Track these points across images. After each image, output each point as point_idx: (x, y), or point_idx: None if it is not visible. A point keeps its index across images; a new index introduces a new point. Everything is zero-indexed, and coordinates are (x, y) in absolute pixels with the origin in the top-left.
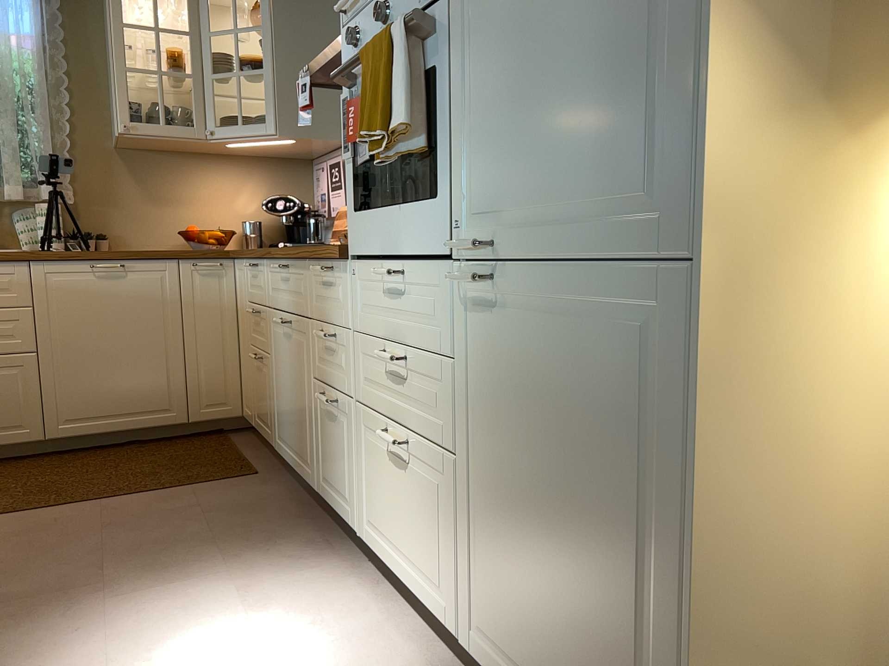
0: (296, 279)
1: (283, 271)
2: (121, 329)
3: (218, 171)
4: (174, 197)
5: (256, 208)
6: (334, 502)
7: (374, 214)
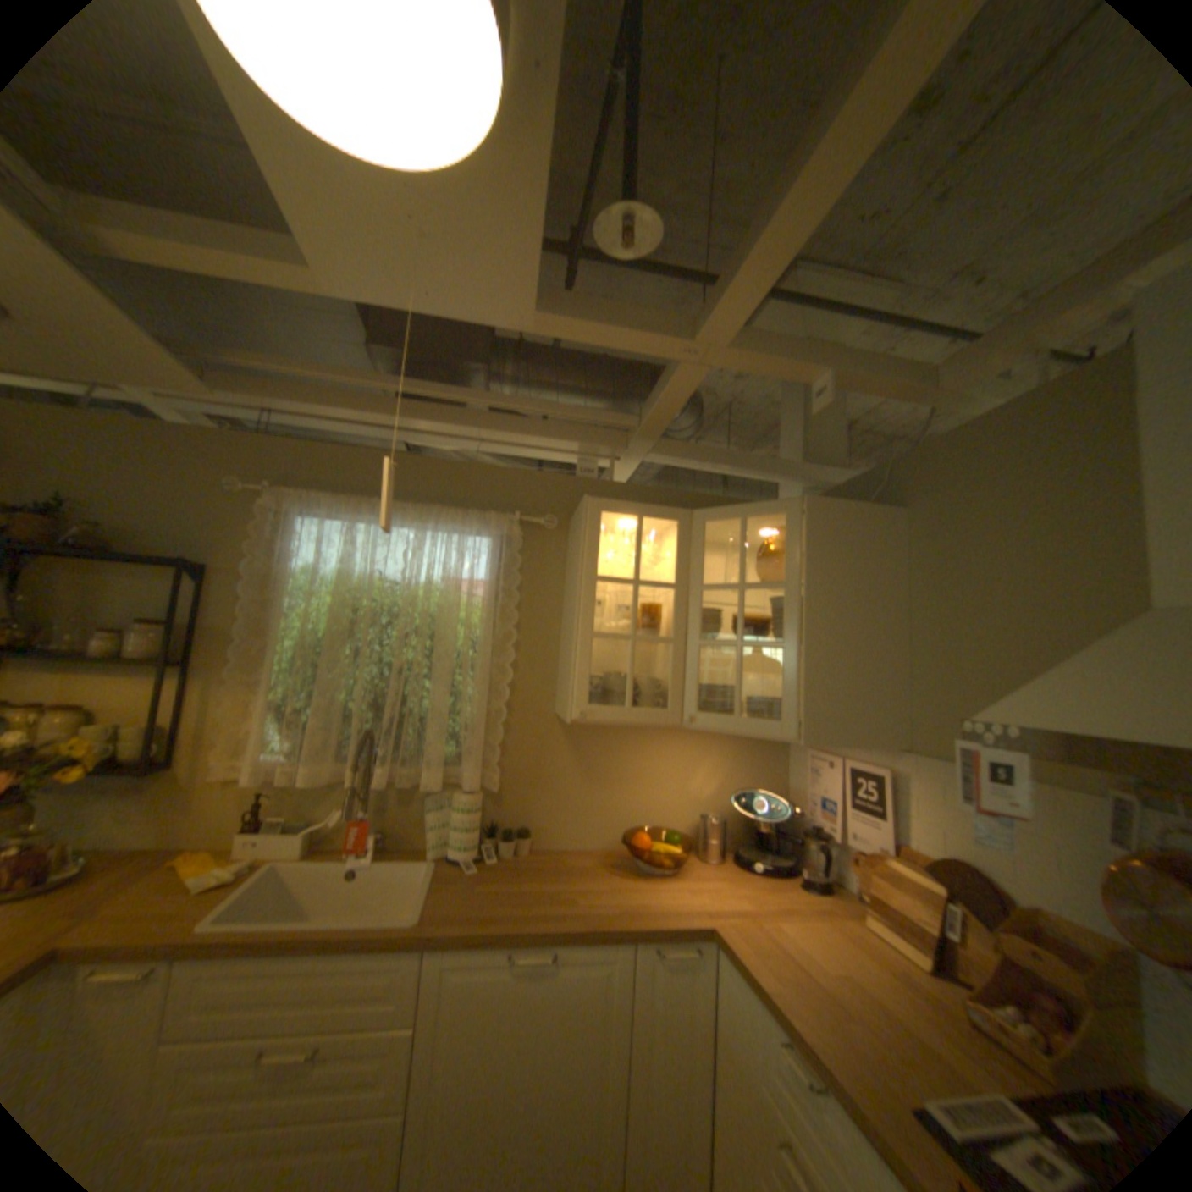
0: None
1: None
2: (538, 1070)
3: (674, 743)
4: (618, 777)
5: (717, 792)
6: None
7: None
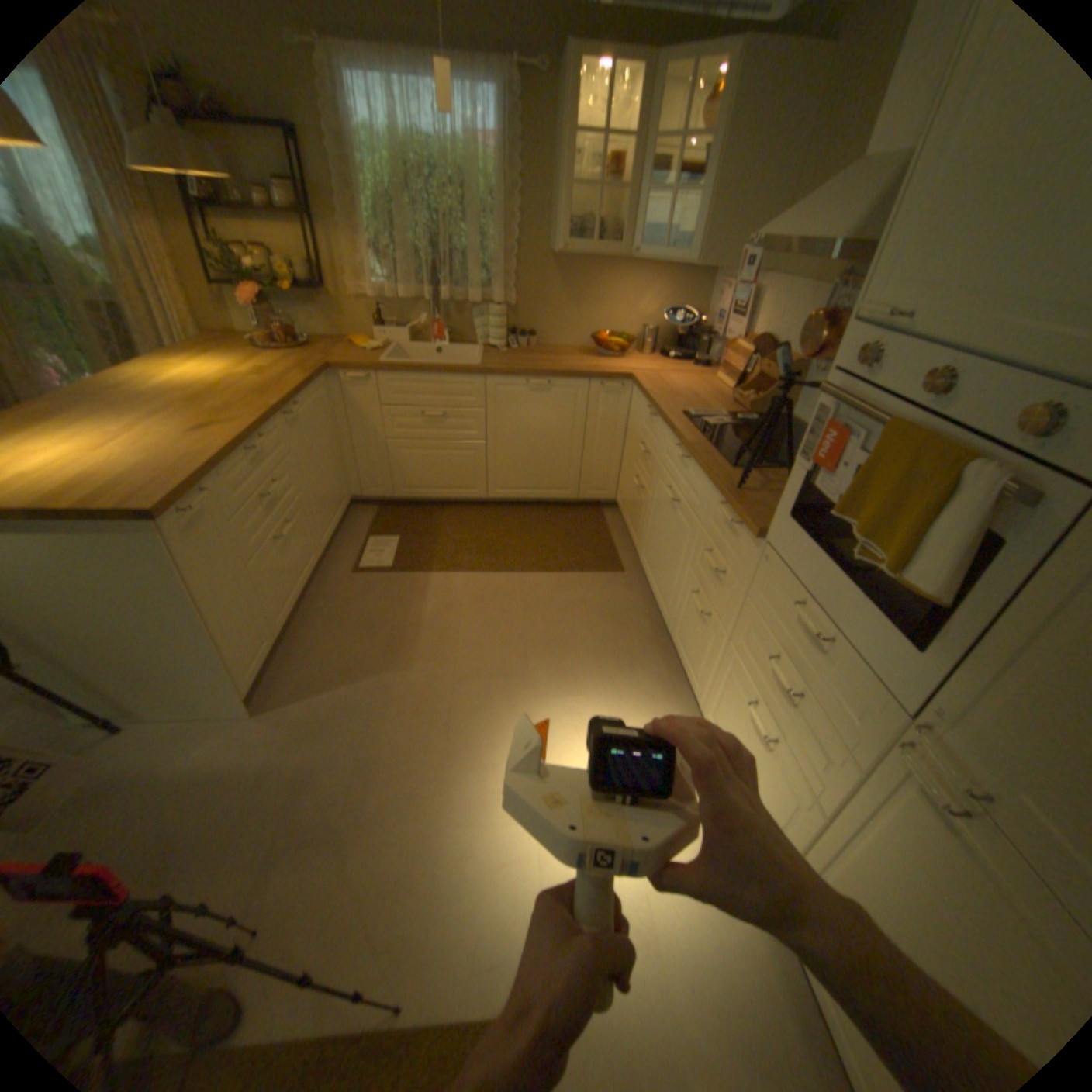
0: (694, 478)
1: (683, 458)
2: (541, 431)
3: (630, 275)
4: (590, 300)
5: (656, 312)
6: (683, 661)
7: (811, 548)
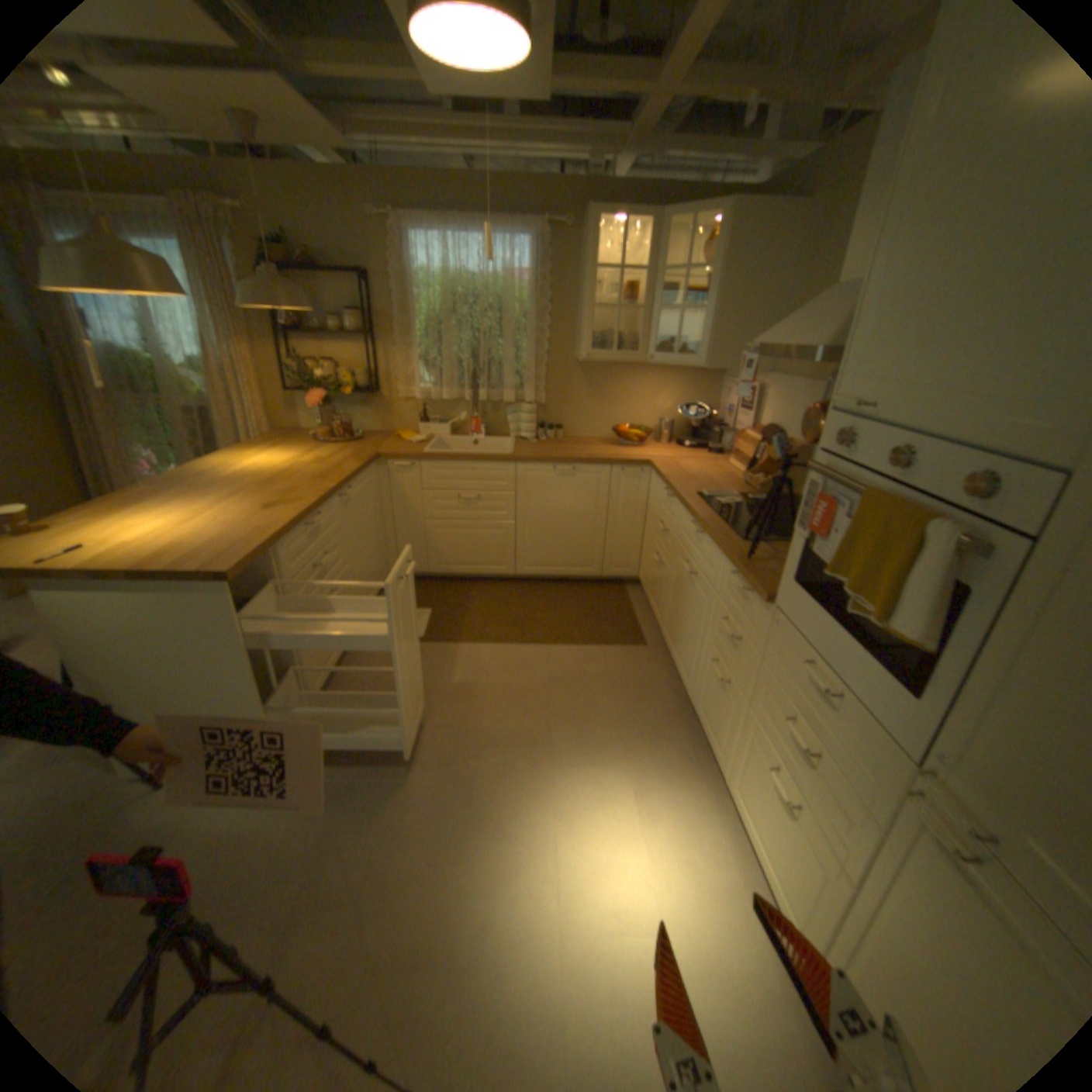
0: (708, 551)
1: (697, 533)
2: (566, 512)
3: (646, 377)
4: (611, 398)
5: (671, 407)
6: (706, 733)
7: (813, 608)
